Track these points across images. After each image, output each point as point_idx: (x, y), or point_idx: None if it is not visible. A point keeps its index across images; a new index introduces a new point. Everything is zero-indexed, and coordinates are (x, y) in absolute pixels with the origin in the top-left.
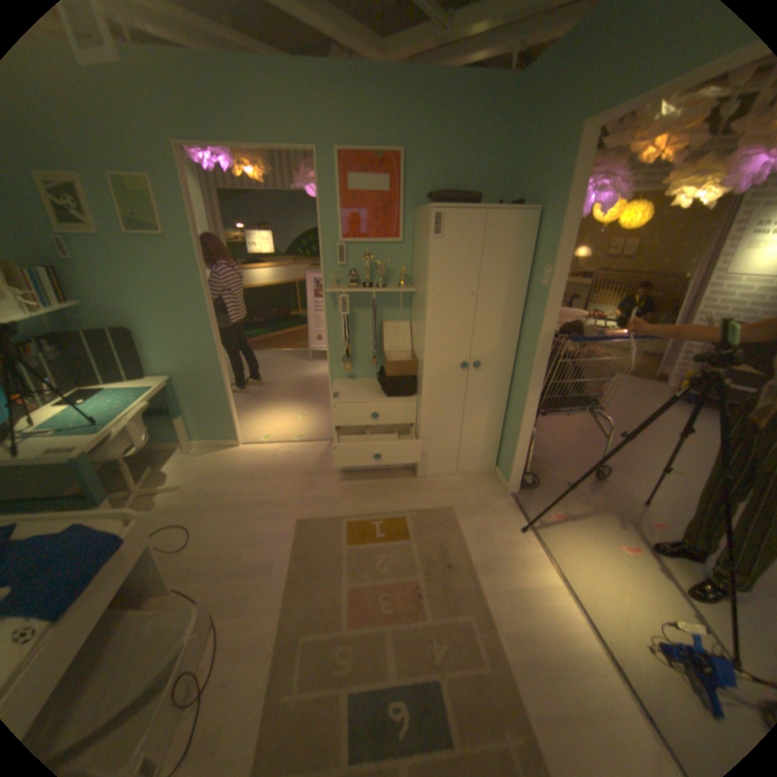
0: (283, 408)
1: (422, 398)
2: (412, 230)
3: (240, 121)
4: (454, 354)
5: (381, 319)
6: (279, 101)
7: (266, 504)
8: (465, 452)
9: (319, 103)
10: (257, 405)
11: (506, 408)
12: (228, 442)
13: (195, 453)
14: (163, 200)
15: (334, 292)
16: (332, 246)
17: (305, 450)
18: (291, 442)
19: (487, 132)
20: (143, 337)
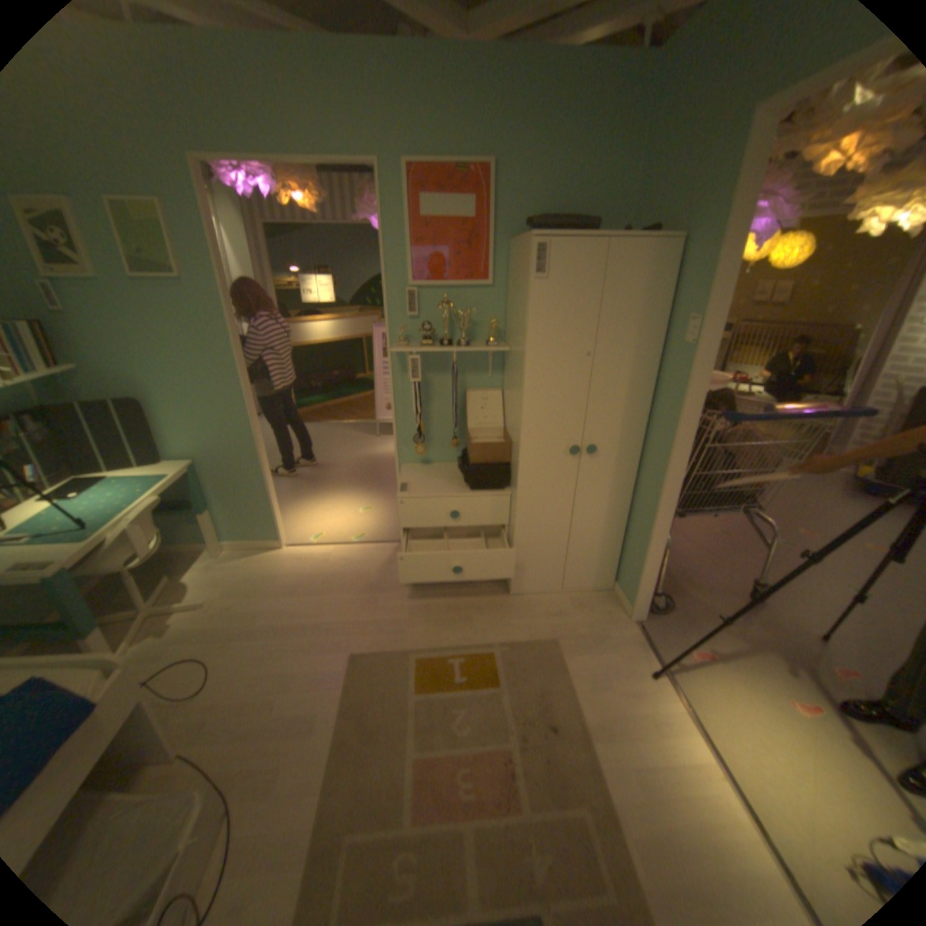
0: (340, 498)
1: (518, 493)
2: (505, 269)
3: (277, 125)
4: (562, 436)
5: (464, 387)
6: (327, 97)
7: (311, 630)
8: (575, 563)
9: (382, 99)
10: (309, 493)
11: (630, 506)
12: (268, 543)
13: (226, 557)
14: (178, 232)
15: (402, 352)
16: (400, 291)
17: (365, 554)
18: (348, 544)
19: (608, 134)
20: (157, 410)
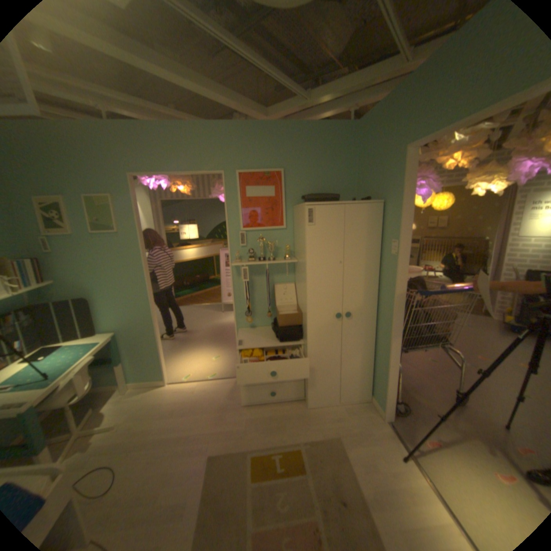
0: (200, 351)
1: (308, 343)
2: (292, 220)
3: (173, 159)
4: (330, 307)
5: (273, 282)
6: (199, 145)
7: (182, 441)
8: (346, 385)
9: (226, 145)
10: (181, 349)
11: (375, 347)
12: (156, 382)
13: (129, 394)
14: (118, 209)
15: (237, 265)
16: (236, 233)
17: (216, 387)
18: (206, 380)
19: (339, 156)
20: (96, 304)
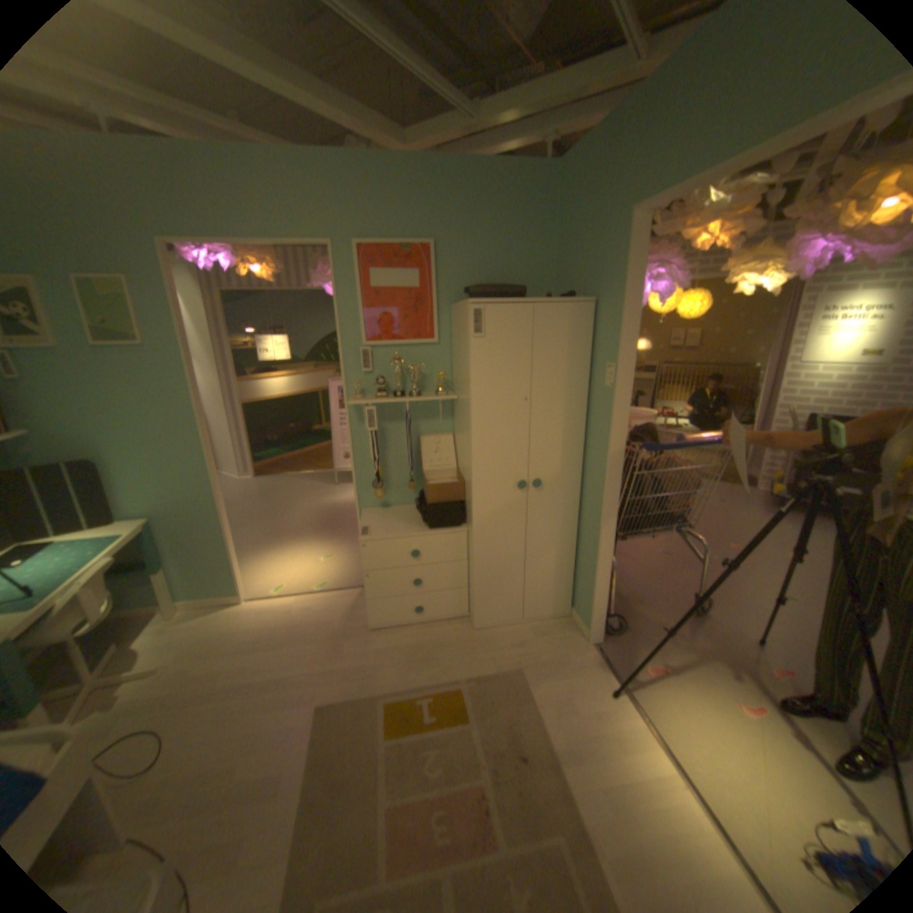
0: (300, 548)
1: (474, 529)
2: (448, 329)
3: (239, 215)
4: (509, 472)
5: (418, 433)
6: (285, 192)
7: (274, 687)
8: (533, 593)
9: (333, 194)
10: (268, 546)
11: (578, 533)
12: (226, 599)
13: (181, 619)
14: (142, 304)
15: (358, 404)
16: (355, 350)
17: (328, 603)
18: (310, 594)
19: (526, 221)
20: (112, 471)
